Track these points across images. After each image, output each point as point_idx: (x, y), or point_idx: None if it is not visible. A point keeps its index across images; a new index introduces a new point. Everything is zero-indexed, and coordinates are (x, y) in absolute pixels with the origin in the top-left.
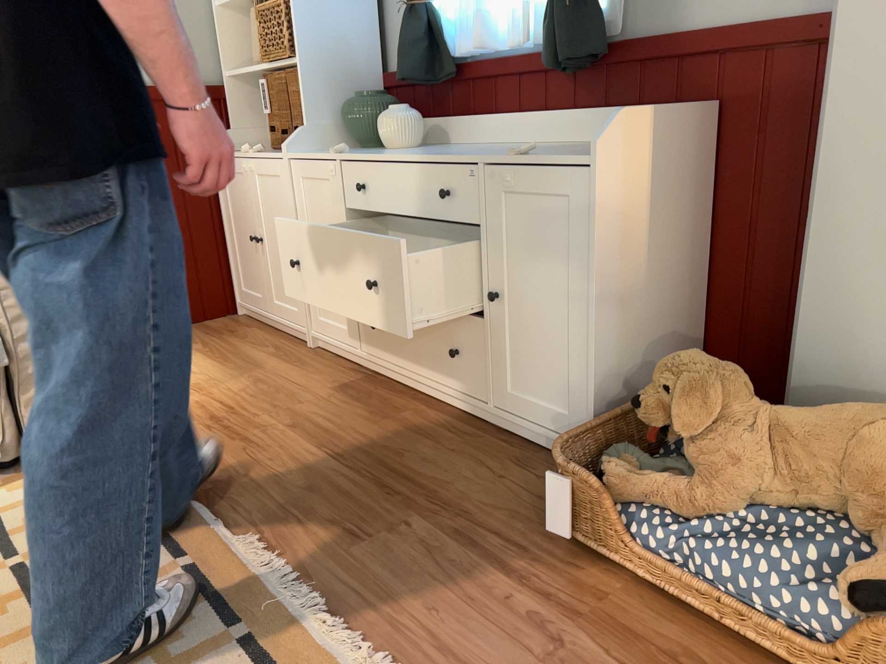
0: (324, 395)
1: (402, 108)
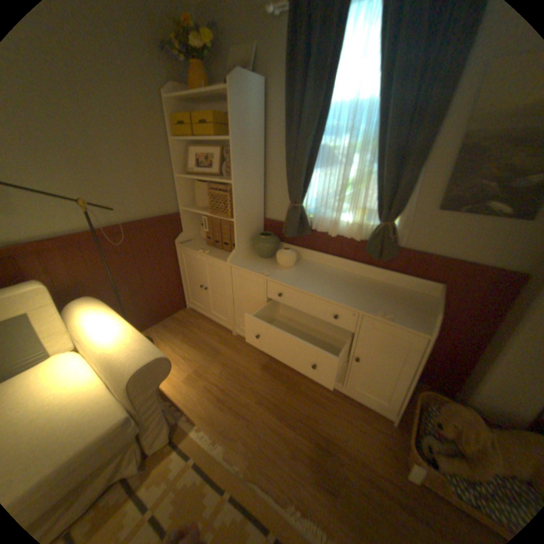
0: (259, 374)
1: (289, 250)
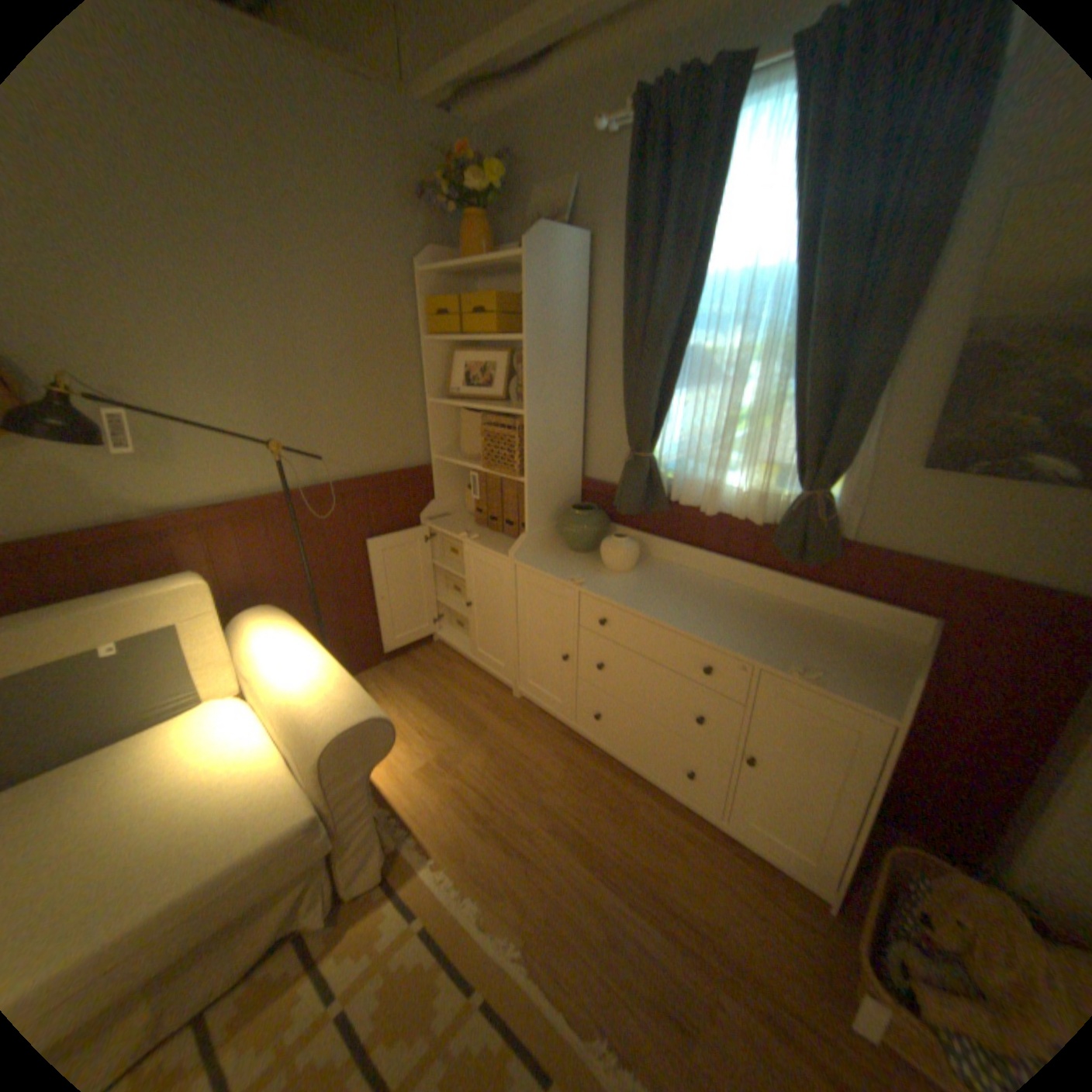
0: (558, 777)
1: (625, 538)
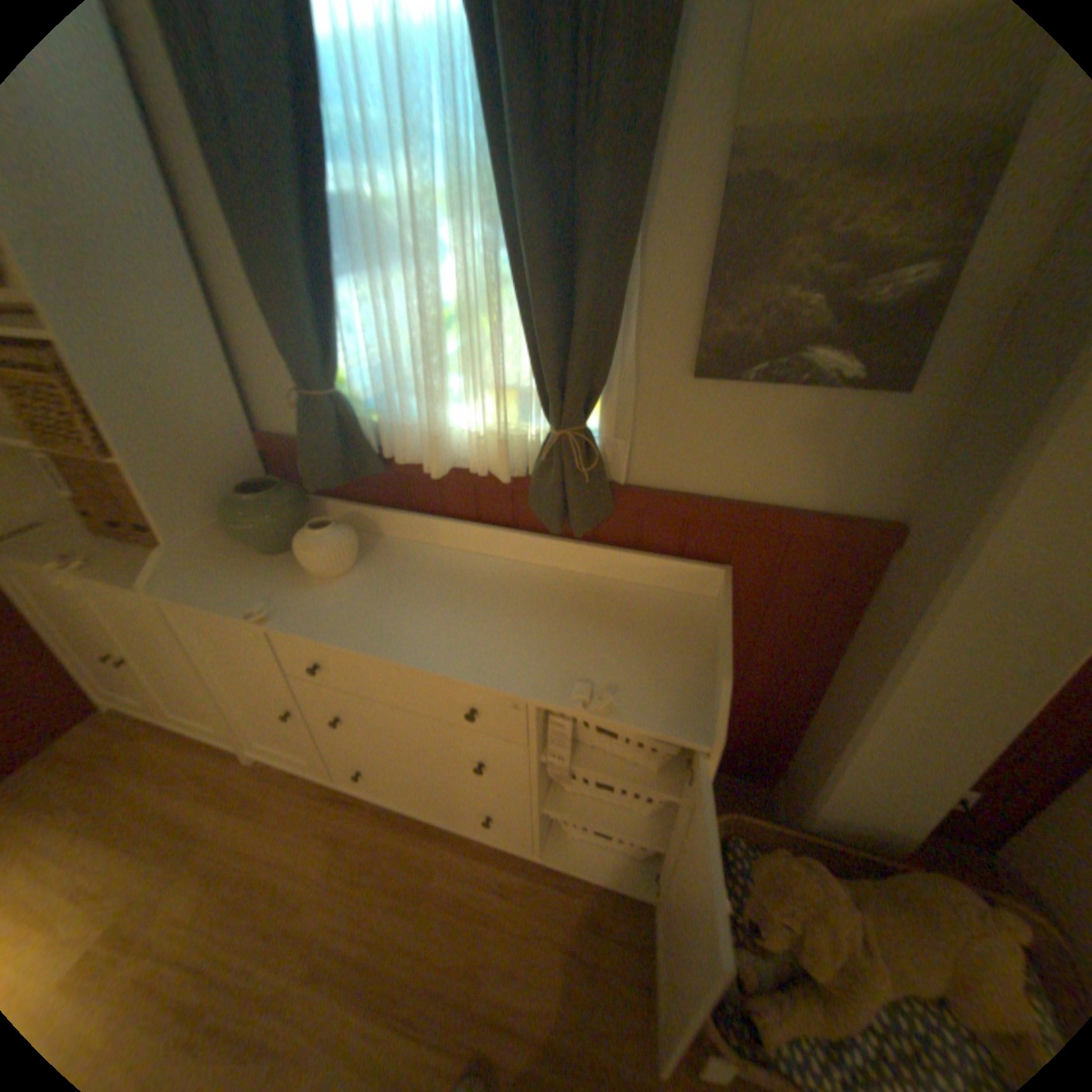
0: (317, 876)
1: (328, 527)
